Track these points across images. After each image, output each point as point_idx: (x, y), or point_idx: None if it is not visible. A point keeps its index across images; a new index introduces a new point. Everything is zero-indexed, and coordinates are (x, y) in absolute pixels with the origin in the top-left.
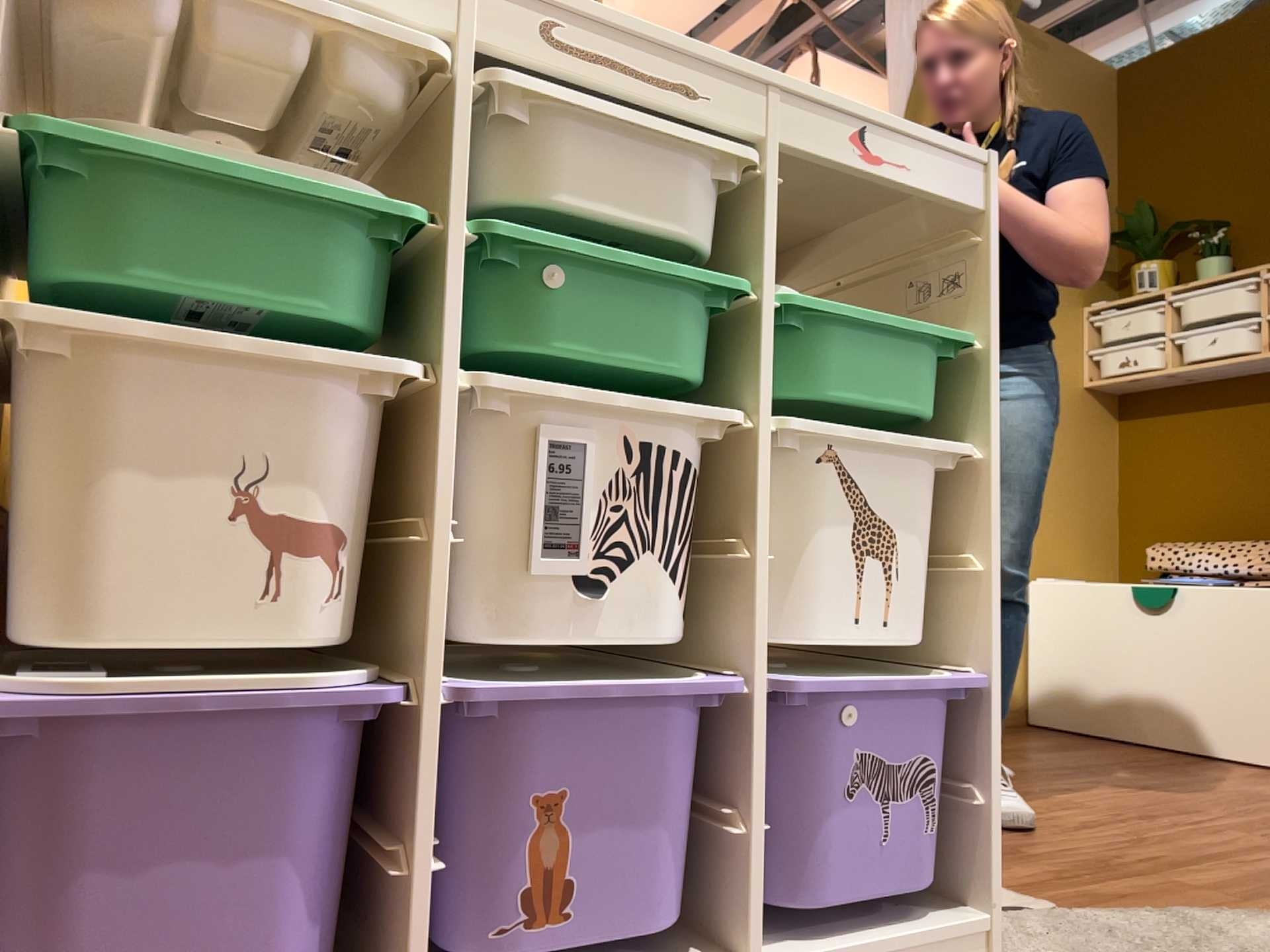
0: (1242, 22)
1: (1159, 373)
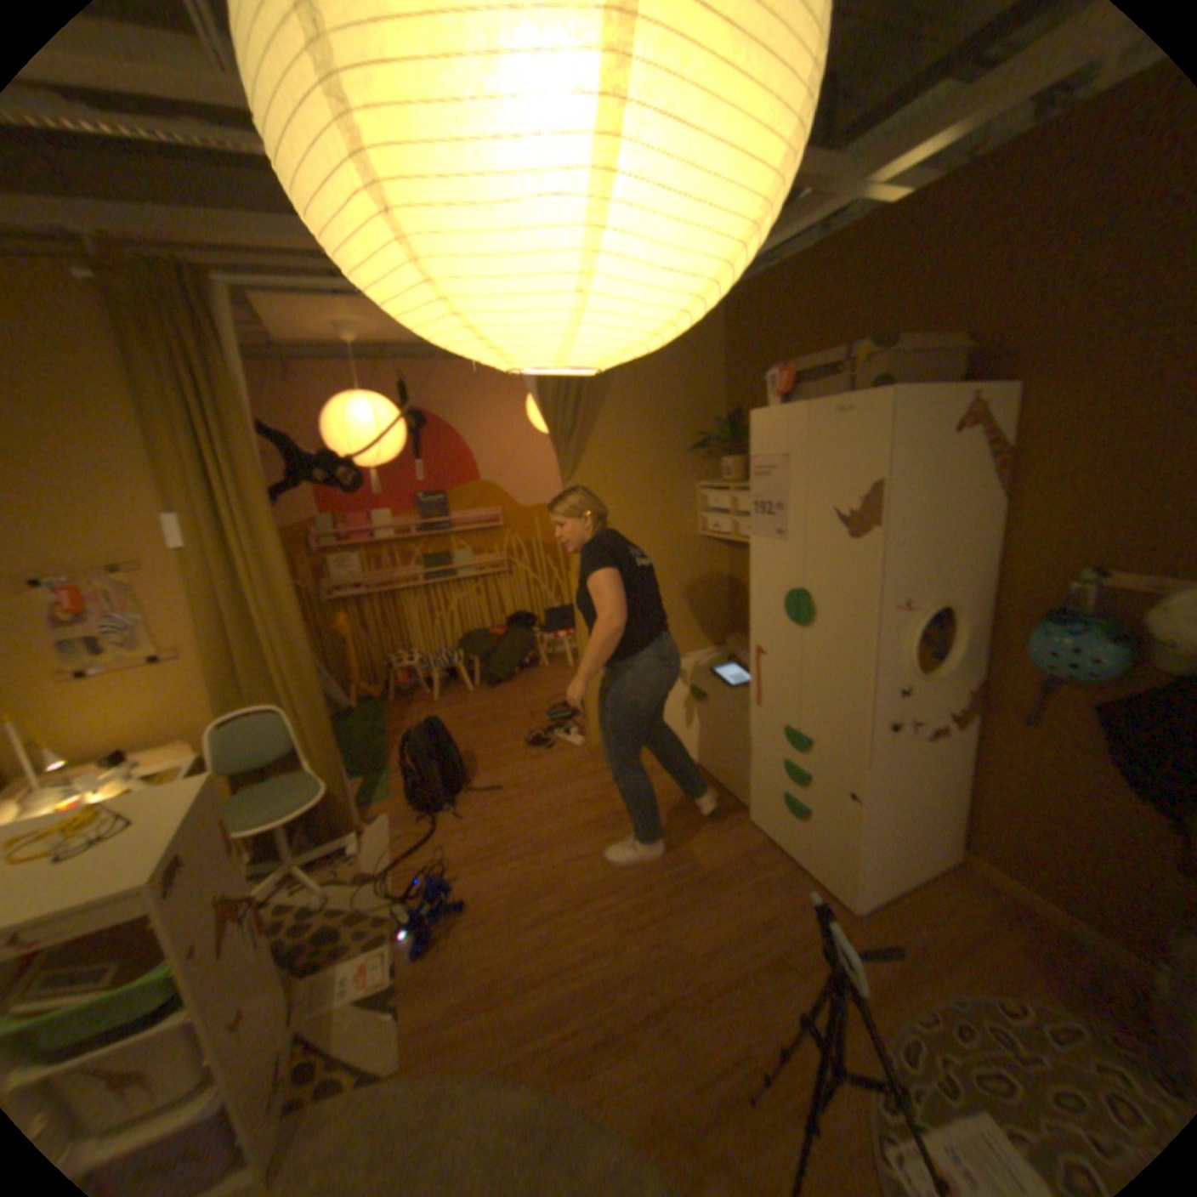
0: (793, 260)
1: (732, 539)
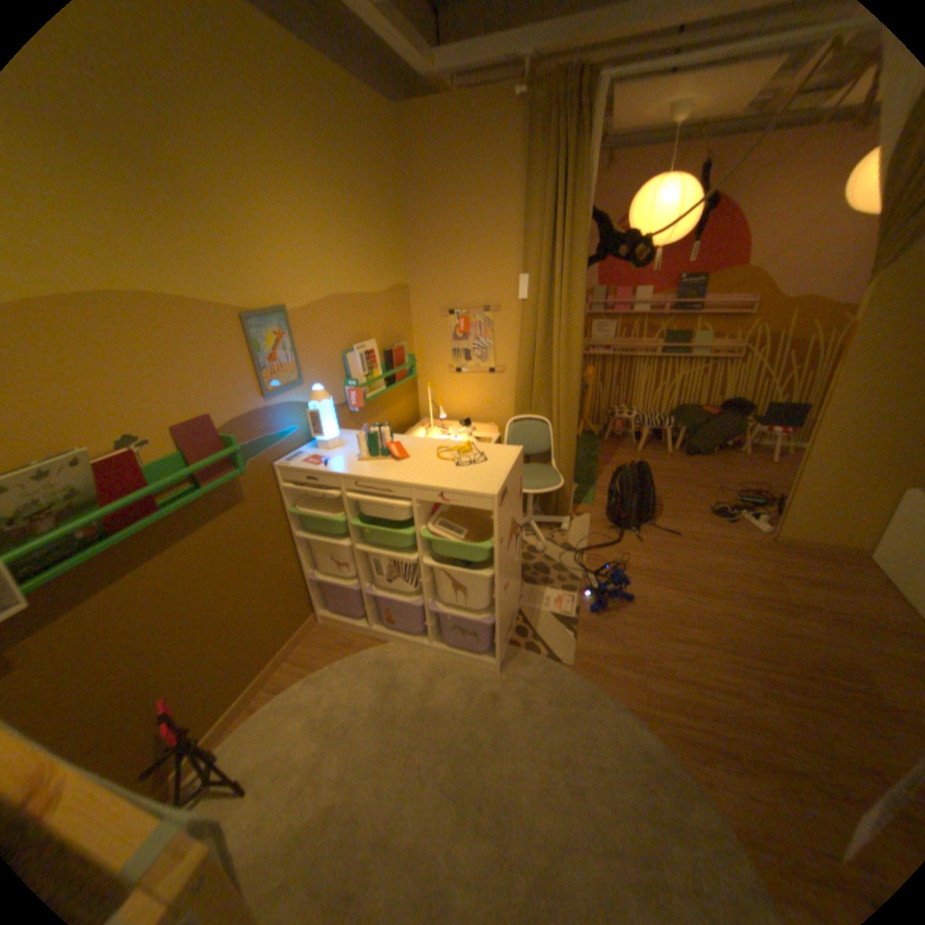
0: None
1: None
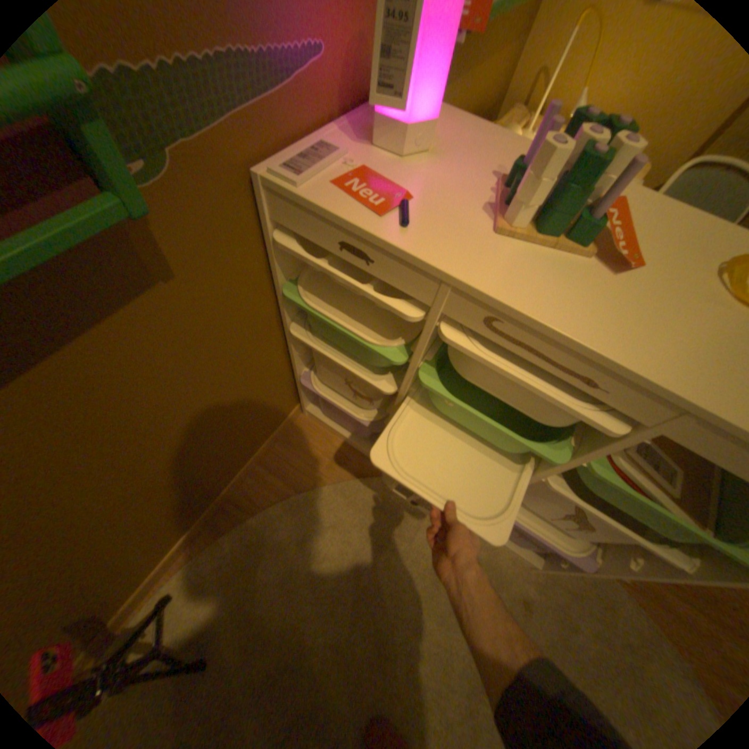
0: None
1: None
